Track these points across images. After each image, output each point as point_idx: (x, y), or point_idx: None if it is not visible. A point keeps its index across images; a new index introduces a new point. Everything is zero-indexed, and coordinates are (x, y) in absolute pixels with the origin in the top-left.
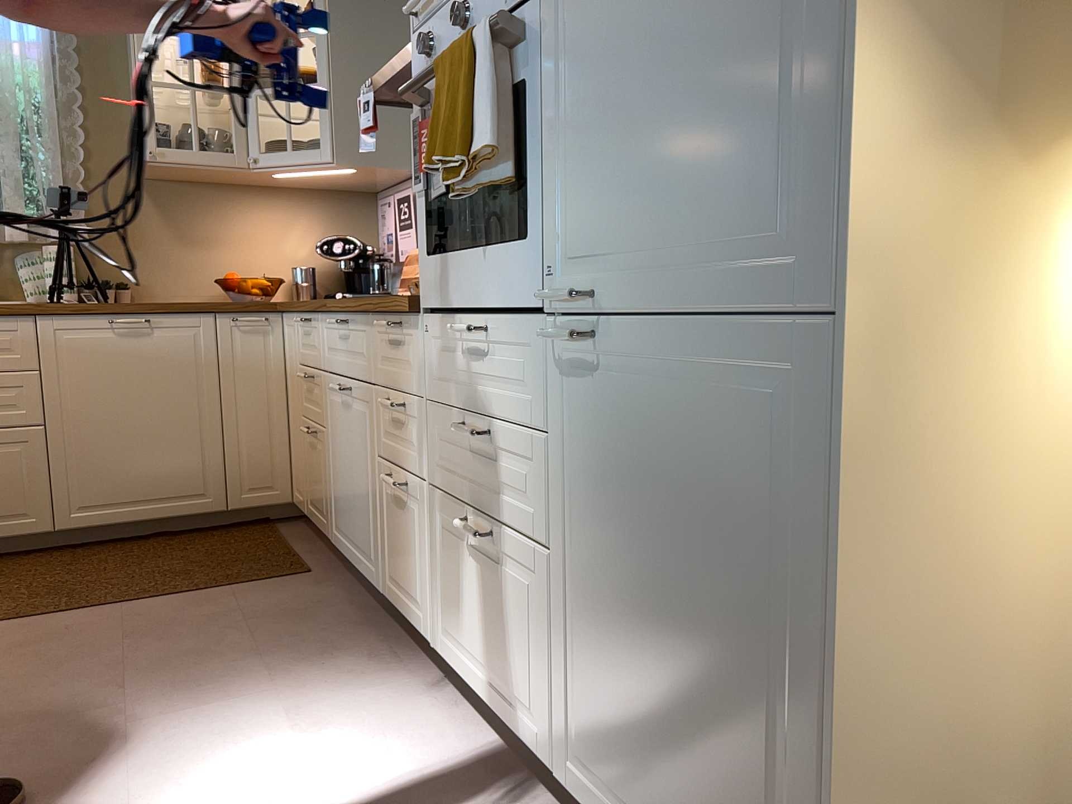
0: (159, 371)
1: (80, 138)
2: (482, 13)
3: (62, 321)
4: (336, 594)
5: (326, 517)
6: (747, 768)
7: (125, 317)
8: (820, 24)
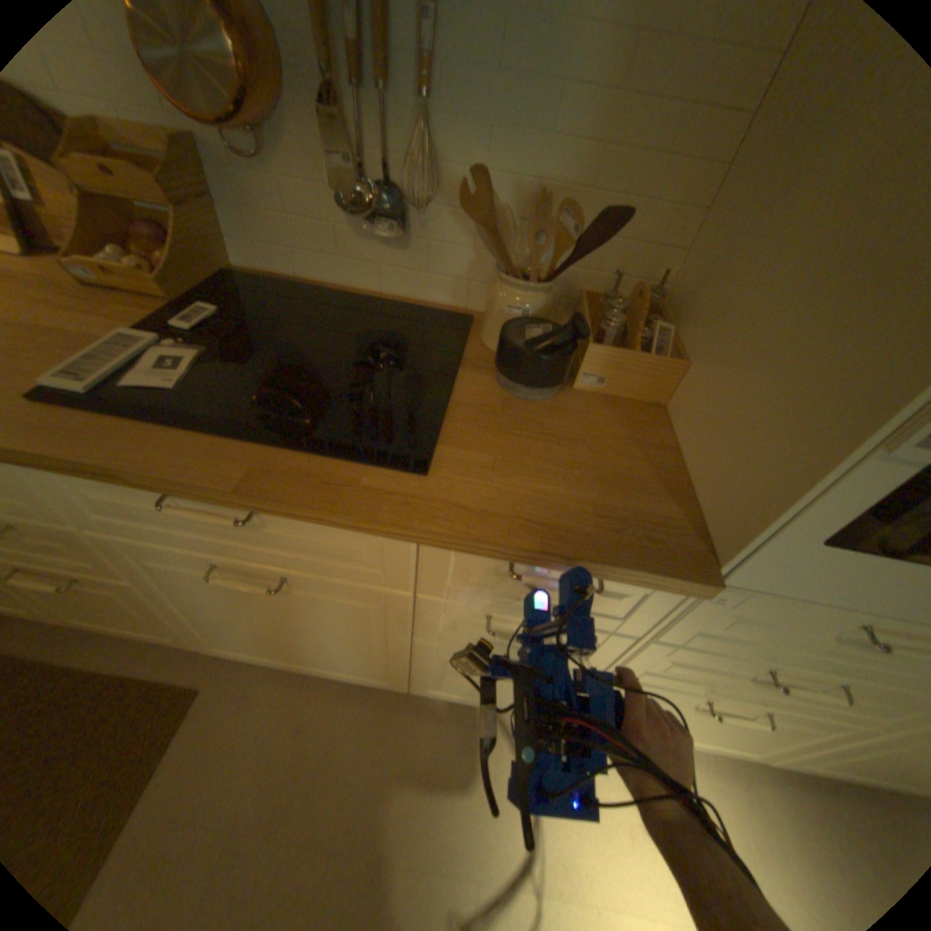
0: None
1: None
2: None
3: None
4: (284, 699)
5: (167, 638)
6: None
7: None
8: None
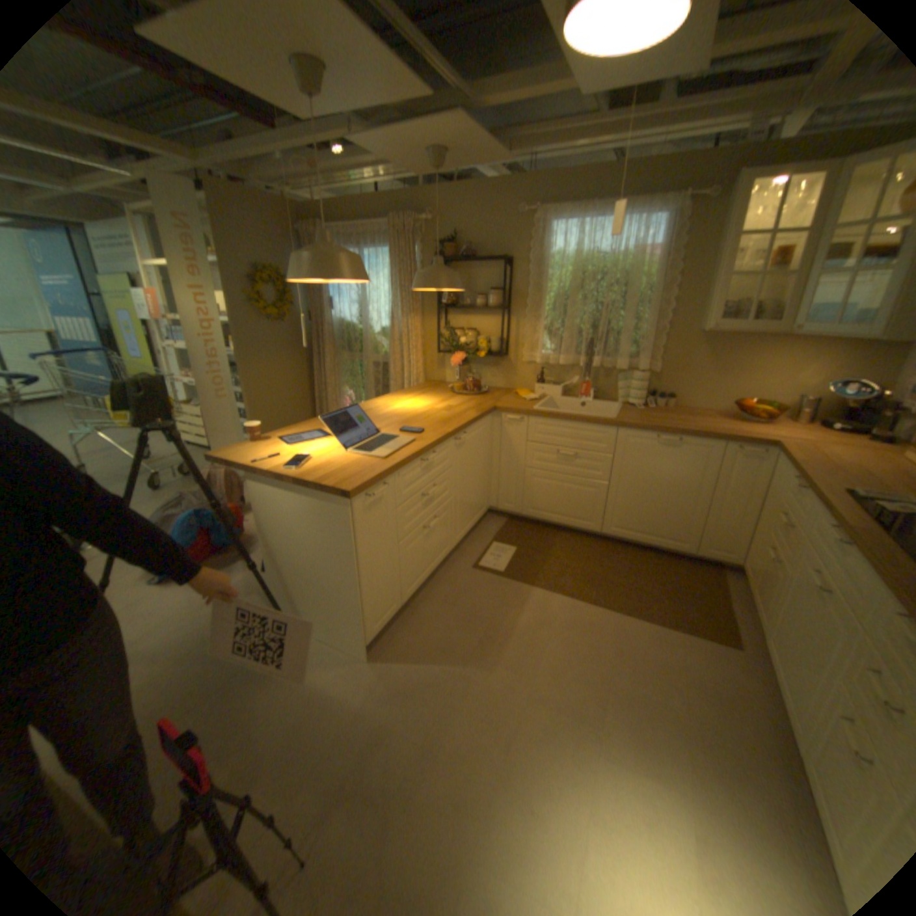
0: (679, 469)
1: (670, 306)
2: None
3: (631, 432)
4: (758, 695)
5: (768, 622)
6: None
7: (667, 436)
8: None
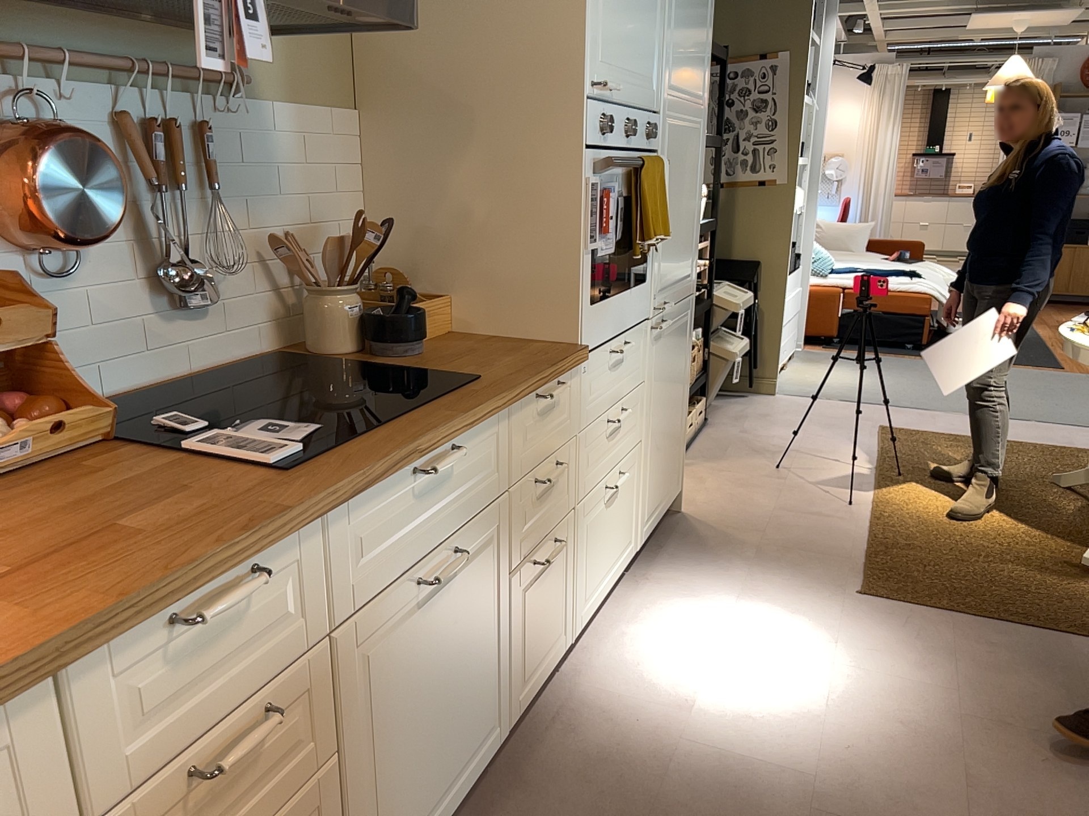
0: None
1: None
2: (634, 139)
3: None
4: None
5: None
6: (676, 434)
7: None
8: (694, 219)
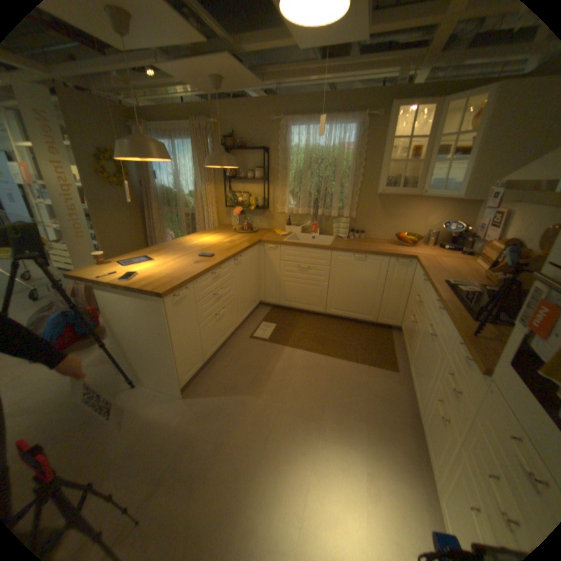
0: (365, 274)
1: (359, 179)
2: None
3: (339, 253)
4: (405, 395)
5: (411, 355)
6: None
7: (358, 255)
8: None
